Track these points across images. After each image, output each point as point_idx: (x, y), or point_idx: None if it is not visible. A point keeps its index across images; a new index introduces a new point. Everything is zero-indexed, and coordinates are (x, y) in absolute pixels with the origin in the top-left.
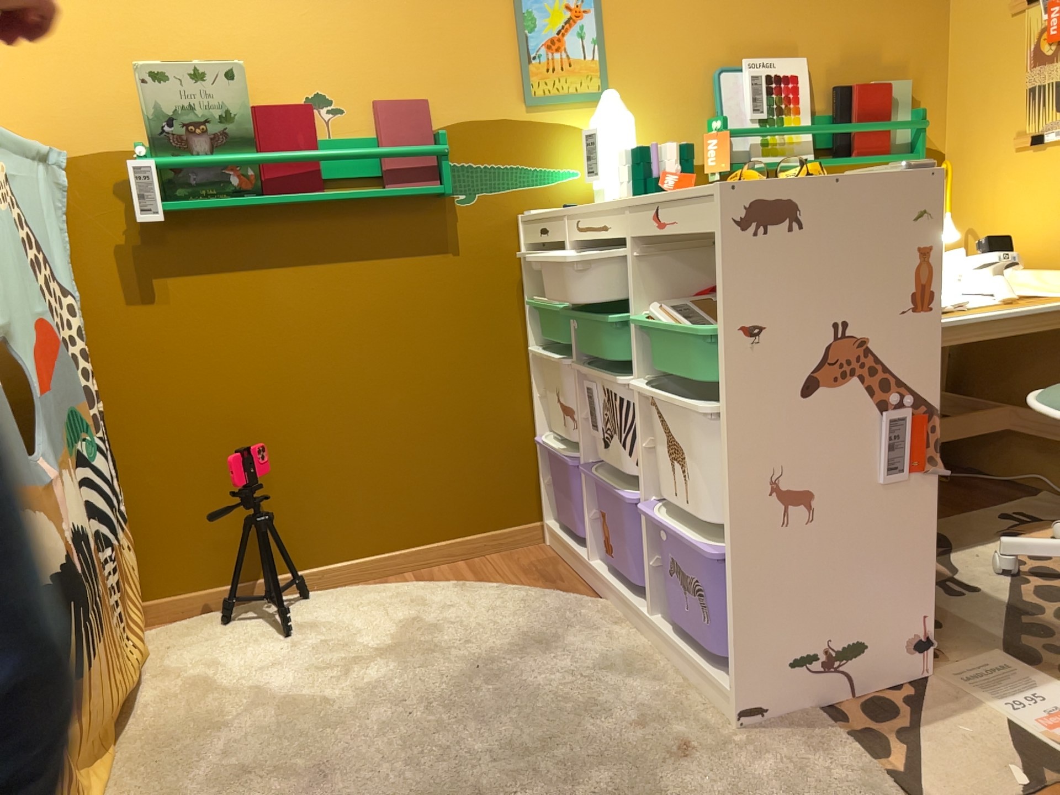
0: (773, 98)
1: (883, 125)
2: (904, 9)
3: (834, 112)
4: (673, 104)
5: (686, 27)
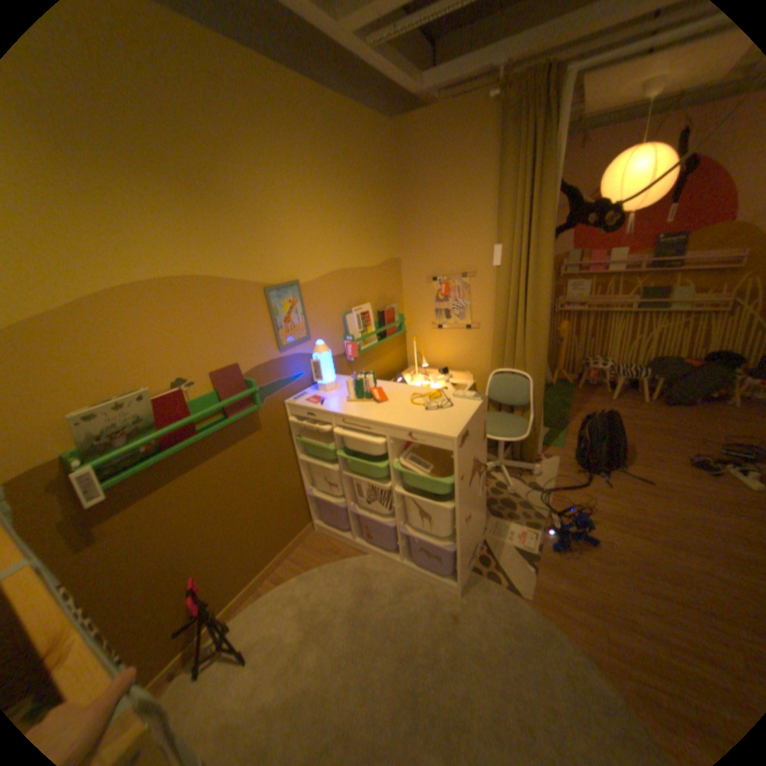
0: (363, 322)
1: (395, 324)
2: (391, 277)
3: (377, 320)
4: (331, 332)
5: (332, 299)
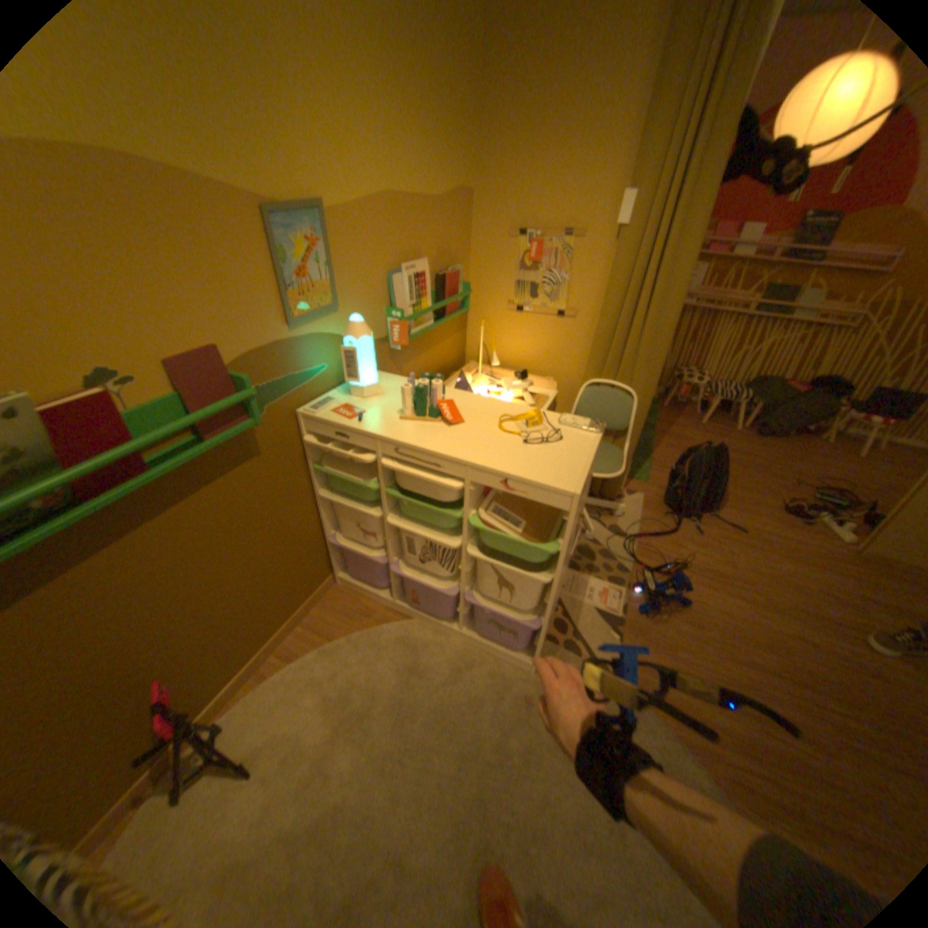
0: (417, 289)
1: (459, 298)
2: (459, 219)
3: (435, 288)
4: (370, 302)
5: (374, 244)
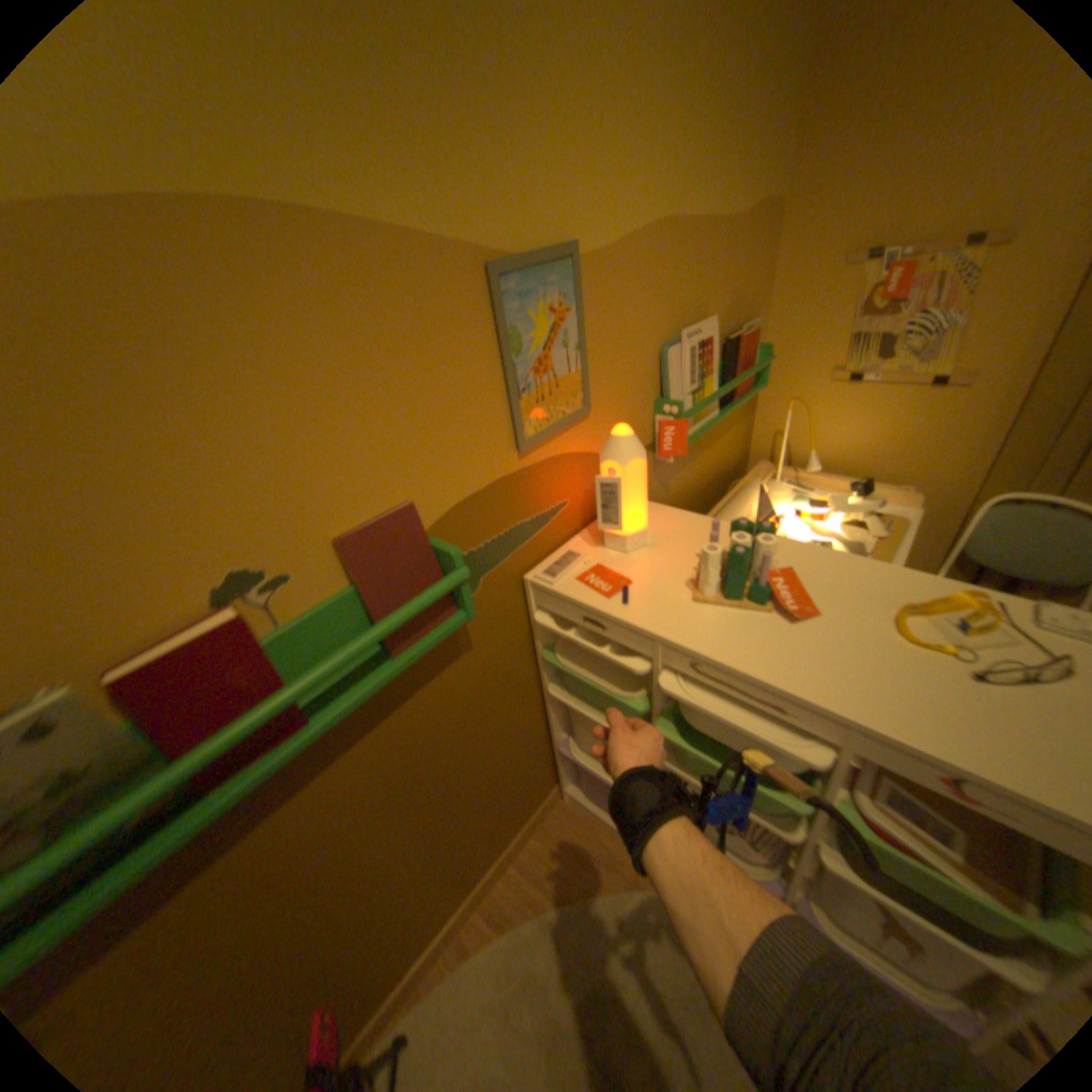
0: (700, 365)
1: (758, 369)
2: (762, 247)
3: (721, 357)
4: (633, 393)
5: (645, 303)
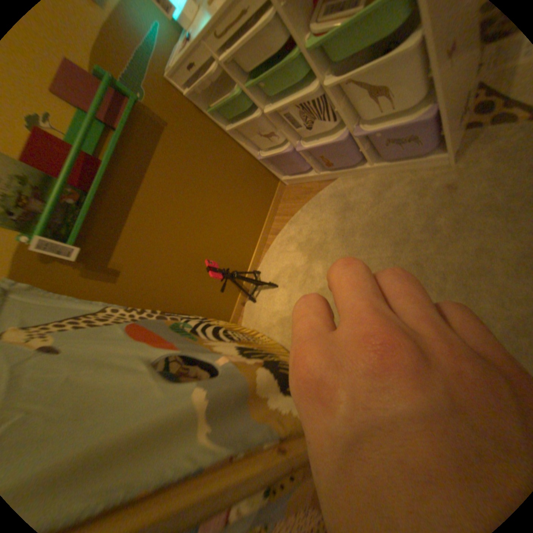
0: None
1: None
2: None
3: None
4: None
5: None
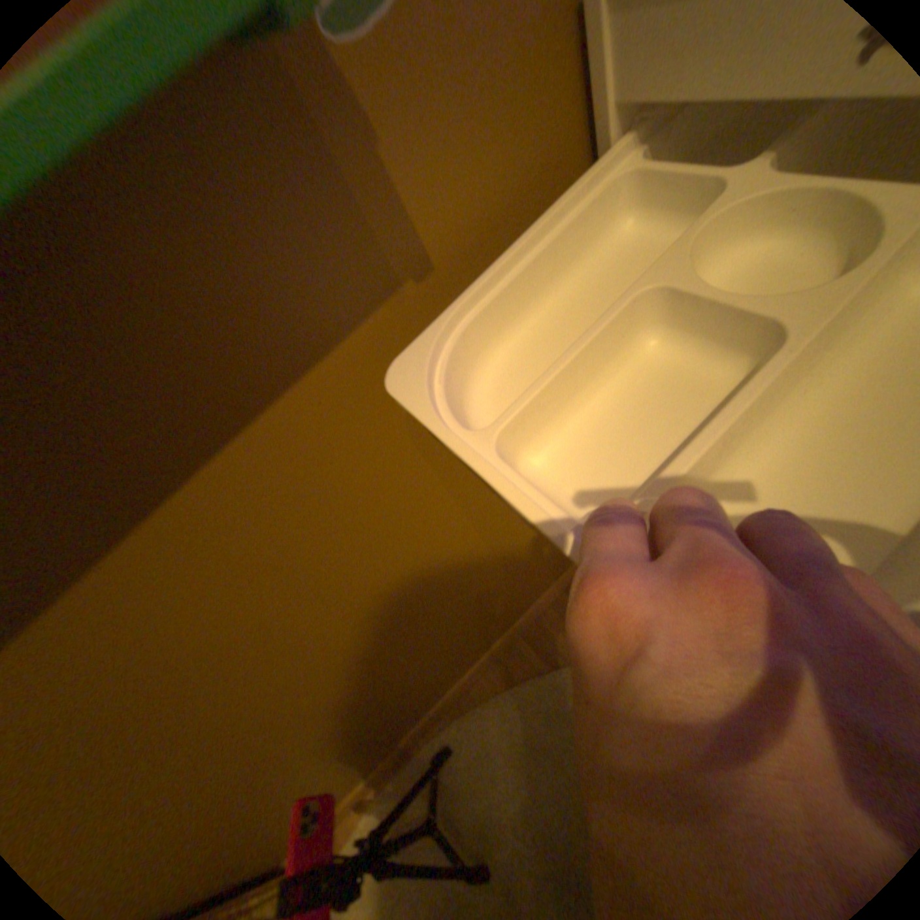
0: None
1: None
2: None
3: None
4: None
5: None
